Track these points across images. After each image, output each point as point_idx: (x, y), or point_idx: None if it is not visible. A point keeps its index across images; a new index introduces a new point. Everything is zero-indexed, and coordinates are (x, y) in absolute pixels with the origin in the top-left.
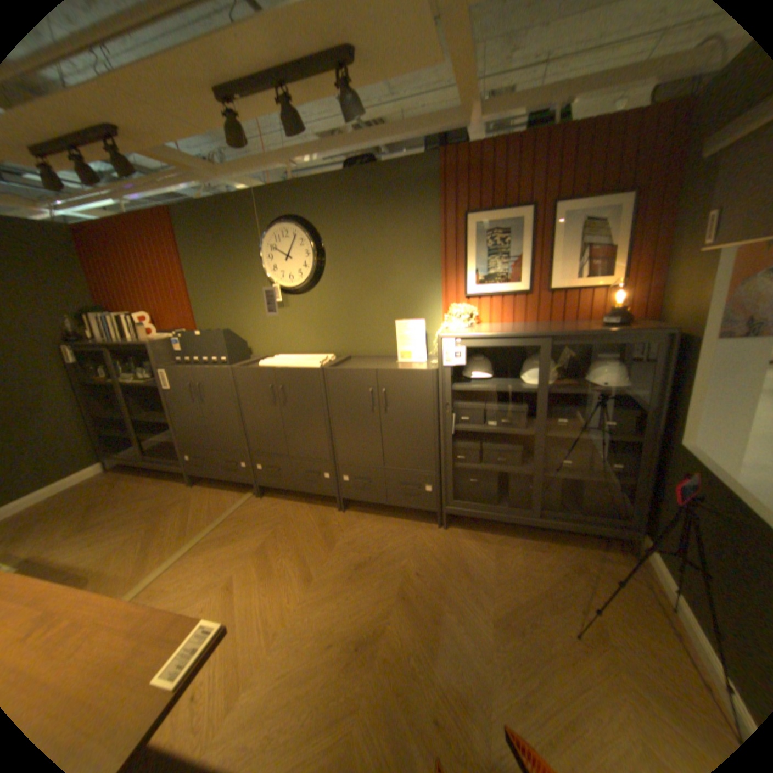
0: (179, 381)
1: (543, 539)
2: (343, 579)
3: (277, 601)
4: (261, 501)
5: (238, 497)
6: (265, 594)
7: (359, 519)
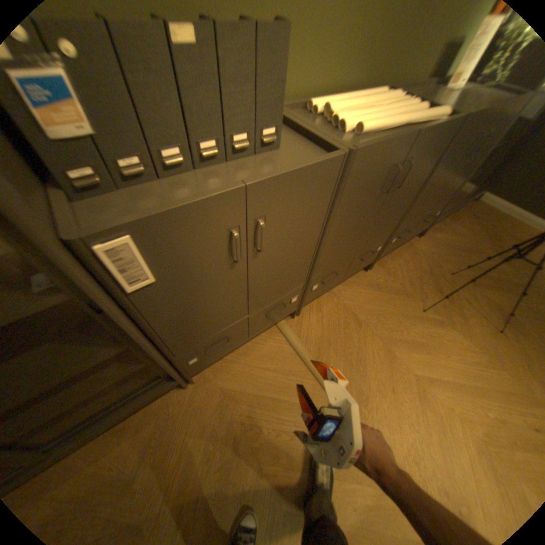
0: (194, 241)
1: (449, 212)
2: (448, 304)
3: (456, 350)
4: (302, 316)
5: (273, 333)
6: (446, 355)
7: (383, 265)
